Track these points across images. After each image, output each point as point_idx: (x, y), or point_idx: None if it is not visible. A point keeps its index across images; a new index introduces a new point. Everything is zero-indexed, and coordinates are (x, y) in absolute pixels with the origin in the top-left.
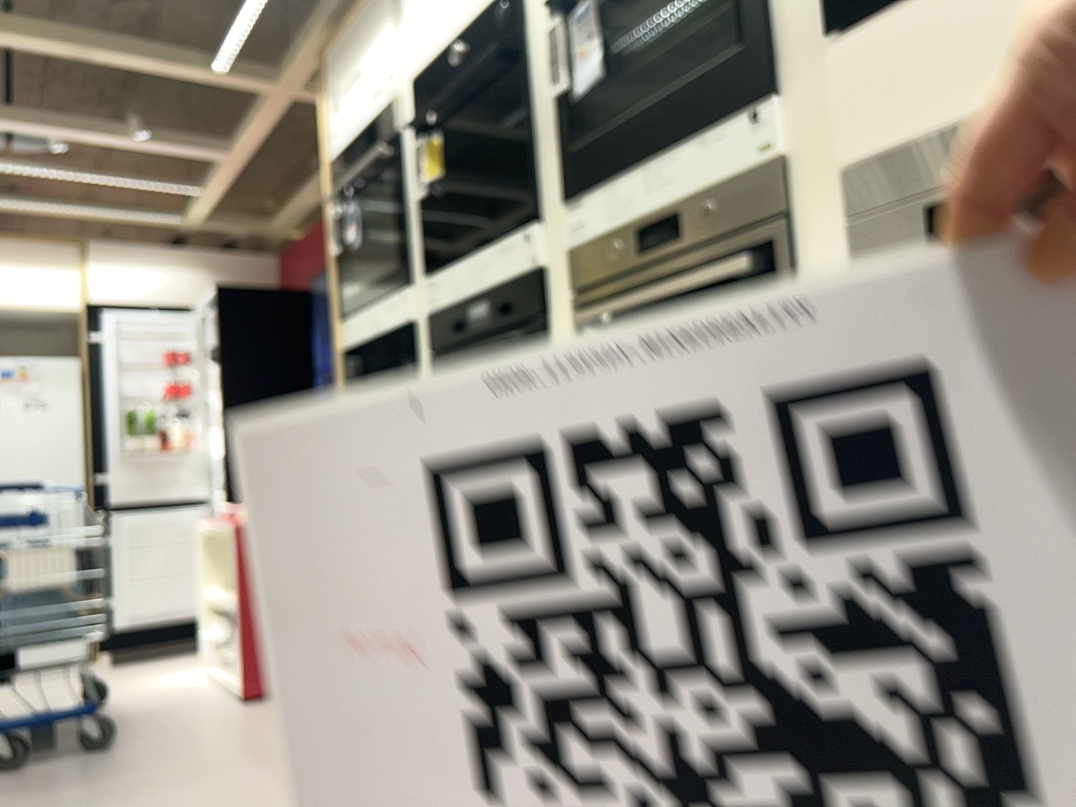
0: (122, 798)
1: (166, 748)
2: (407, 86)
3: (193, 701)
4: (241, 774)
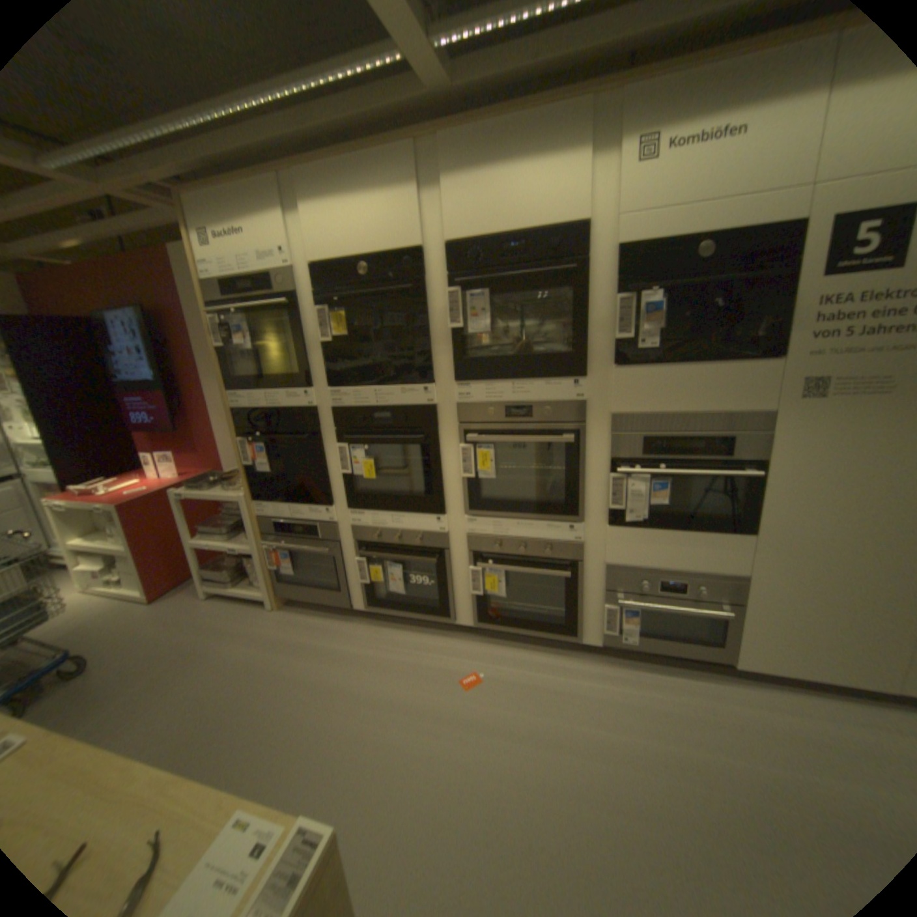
0: (154, 698)
1: (134, 655)
2: (301, 264)
3: (101, 617)
4: (218, 652)
